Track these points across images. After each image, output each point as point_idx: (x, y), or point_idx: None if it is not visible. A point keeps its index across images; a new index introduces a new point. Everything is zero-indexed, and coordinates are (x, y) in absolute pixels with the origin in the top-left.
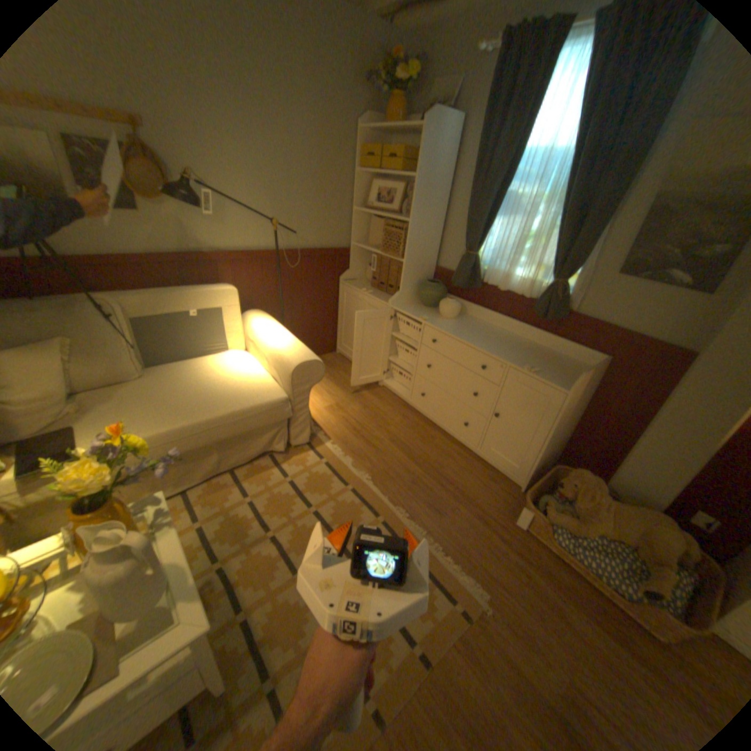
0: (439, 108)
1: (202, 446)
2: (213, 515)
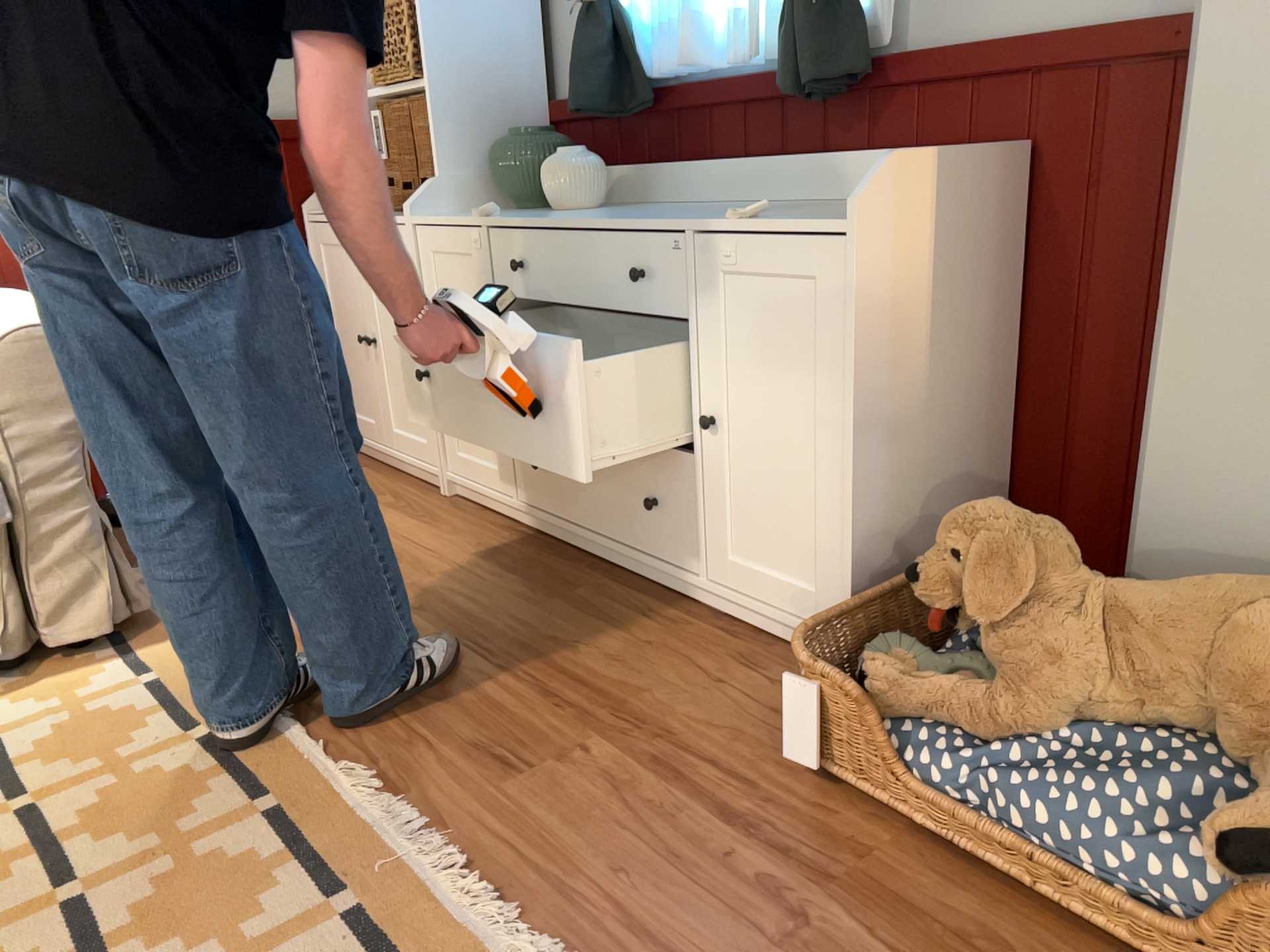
0: None
1: None
2: None
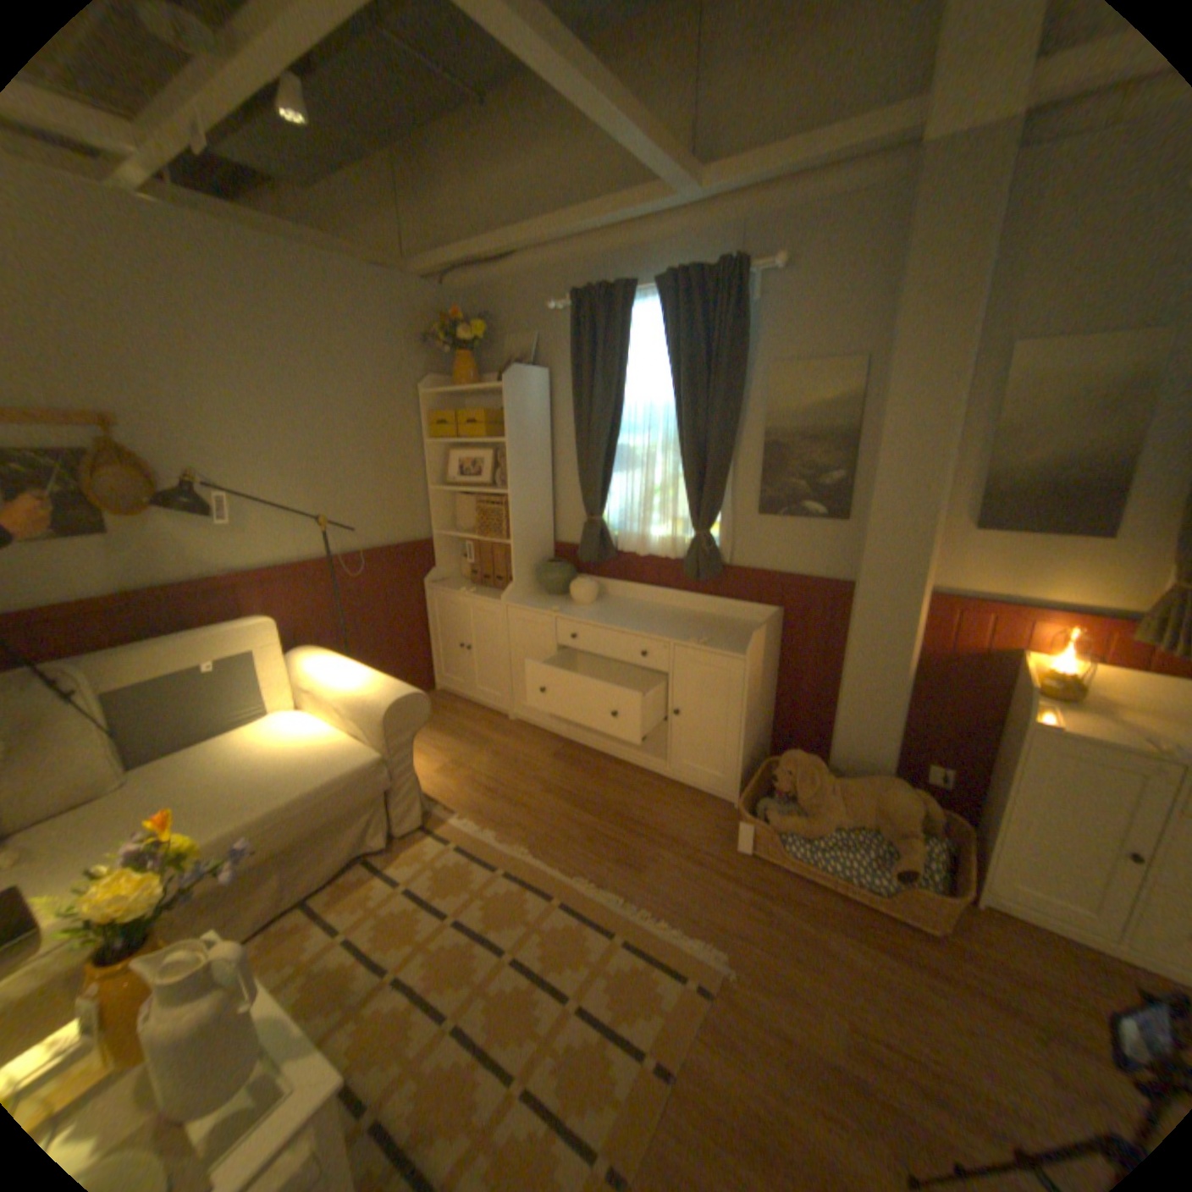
0: (517, 368)
1: (253, 864)
2: (284, 979)
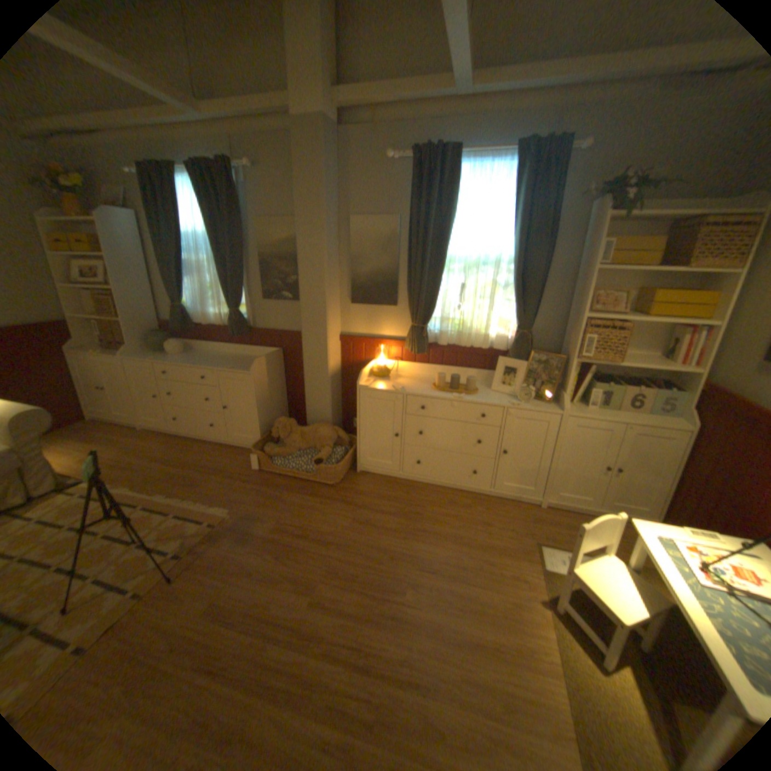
0: (104, 209)
1: None
2: None
